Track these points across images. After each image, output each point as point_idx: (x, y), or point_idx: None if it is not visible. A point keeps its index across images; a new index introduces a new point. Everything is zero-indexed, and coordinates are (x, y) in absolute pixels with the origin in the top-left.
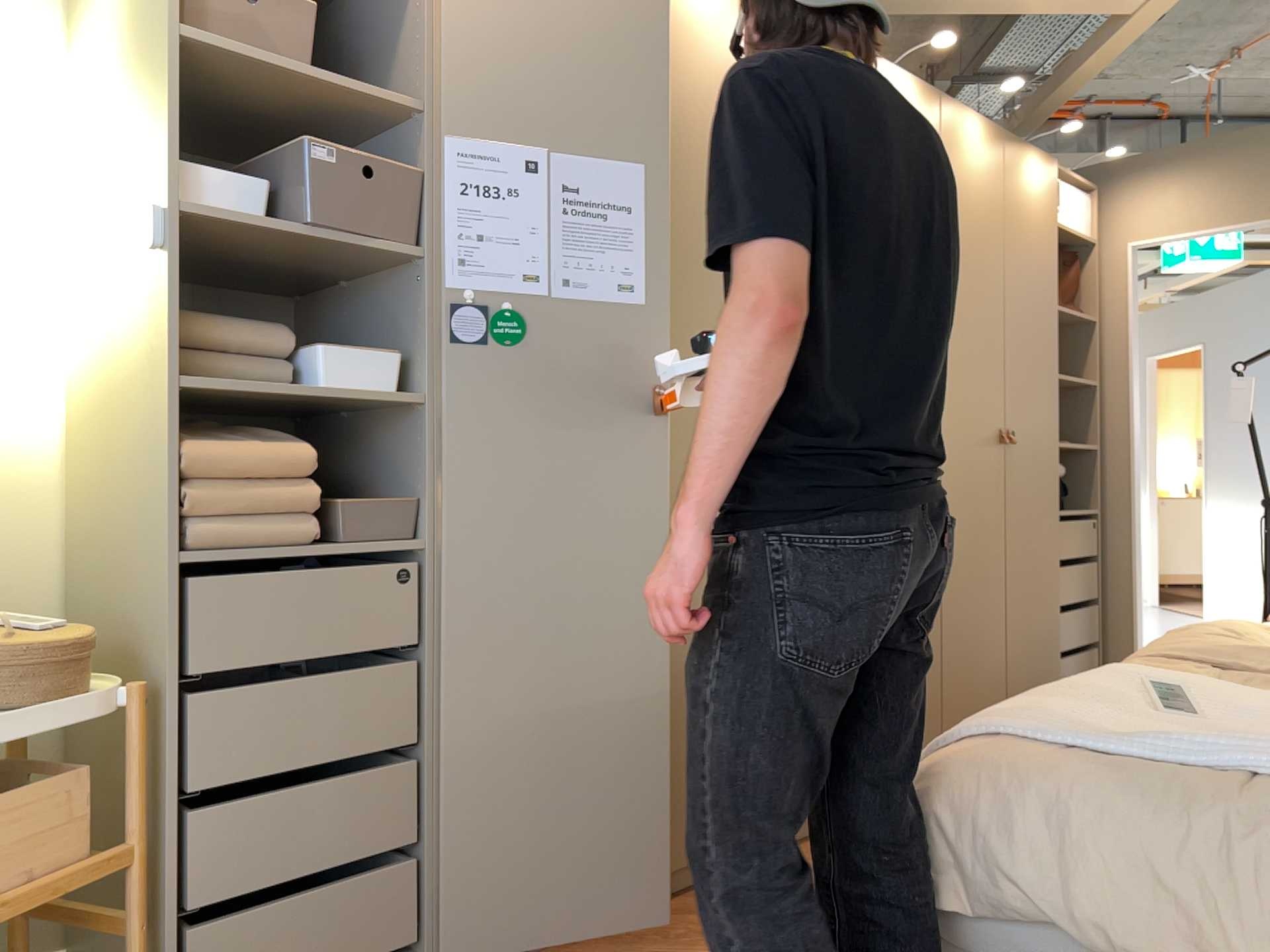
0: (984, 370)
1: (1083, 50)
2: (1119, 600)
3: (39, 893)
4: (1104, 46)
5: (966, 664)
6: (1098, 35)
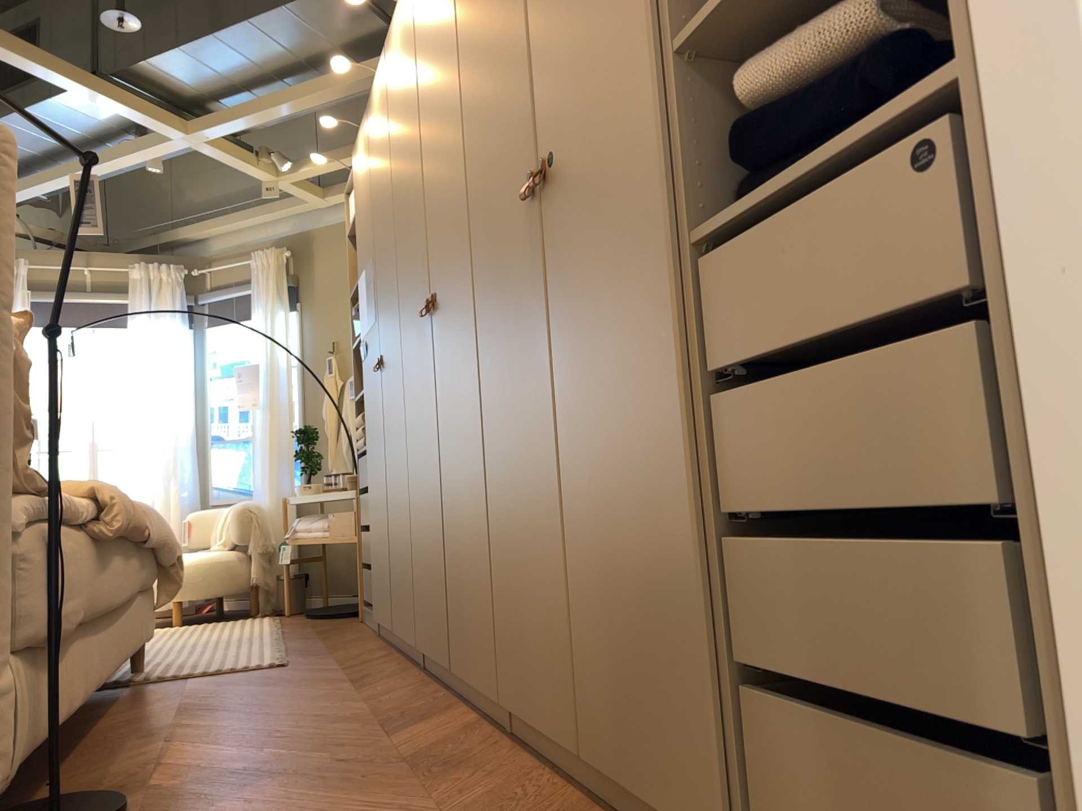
0: (505, 124)
1: None
2: None
3: (347, 536)
4: None
5: (514, 570)
6: None
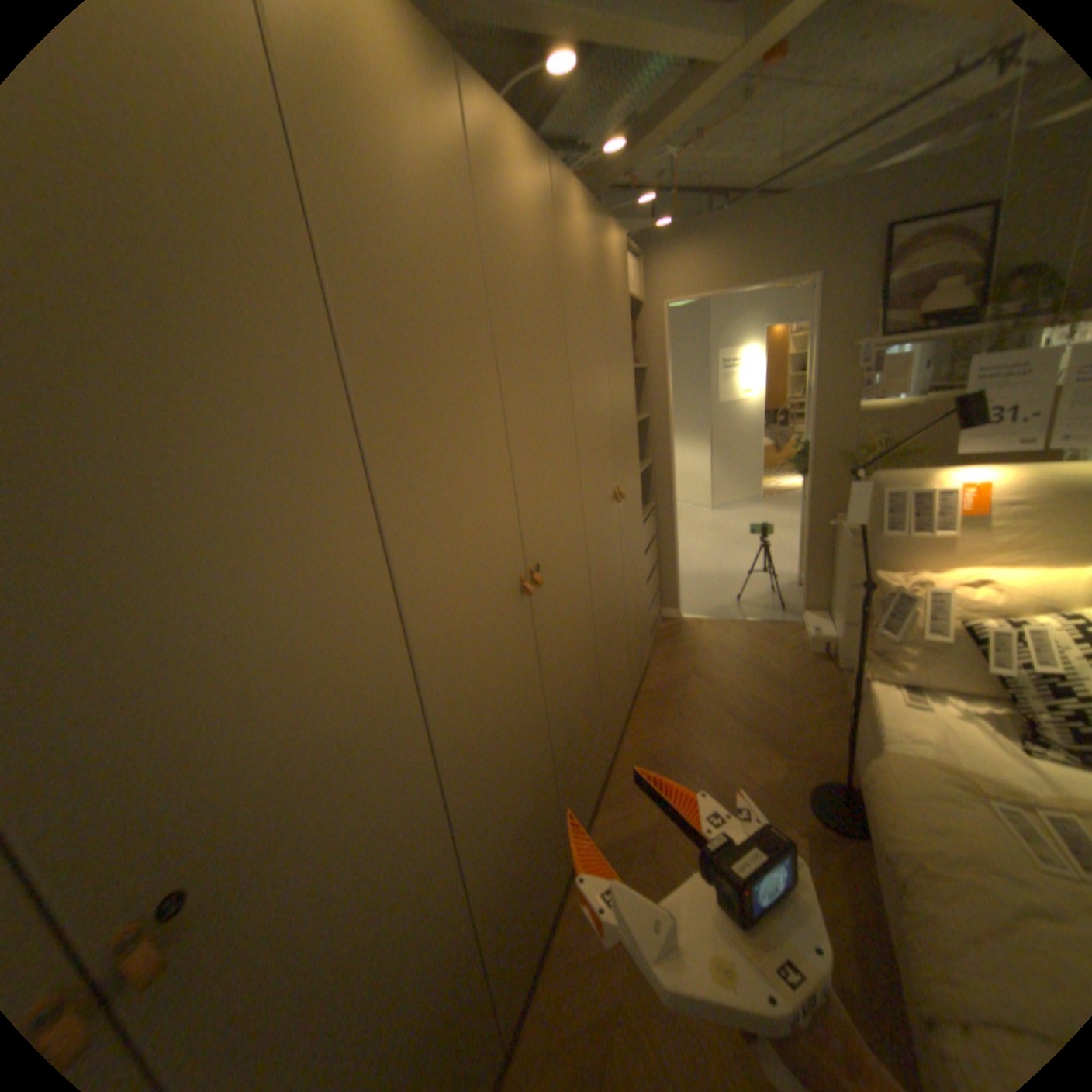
0: (602, 452)
1: (655, 114)
2: (665, 557)
3: None
4: (681, 108)
5: (613, 688)
6: (673, 95)
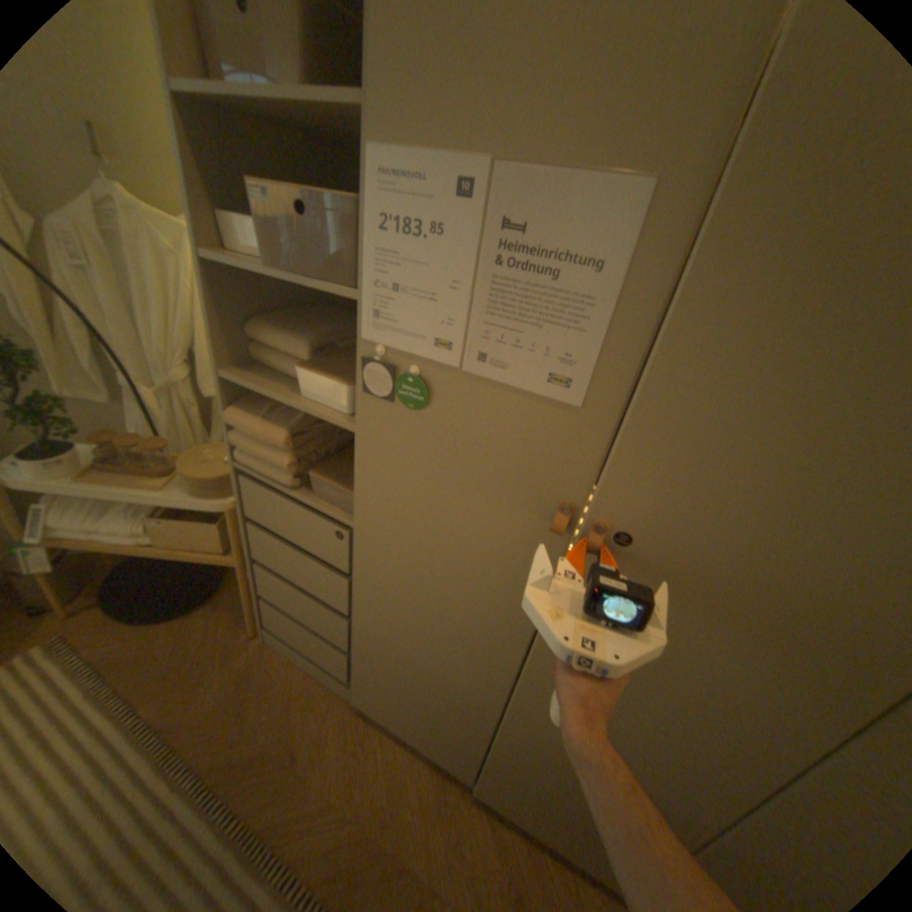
0: None
1: None
2: None
3: (195, 558)
4: None
5: None
6: None
